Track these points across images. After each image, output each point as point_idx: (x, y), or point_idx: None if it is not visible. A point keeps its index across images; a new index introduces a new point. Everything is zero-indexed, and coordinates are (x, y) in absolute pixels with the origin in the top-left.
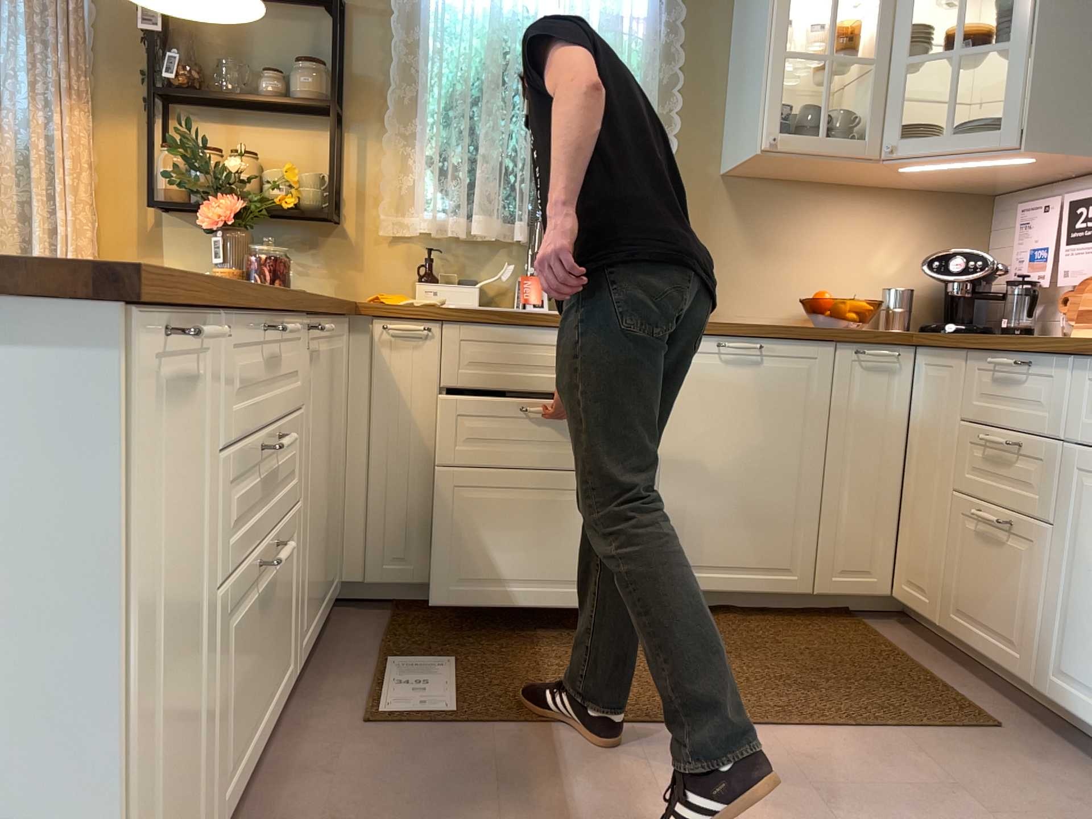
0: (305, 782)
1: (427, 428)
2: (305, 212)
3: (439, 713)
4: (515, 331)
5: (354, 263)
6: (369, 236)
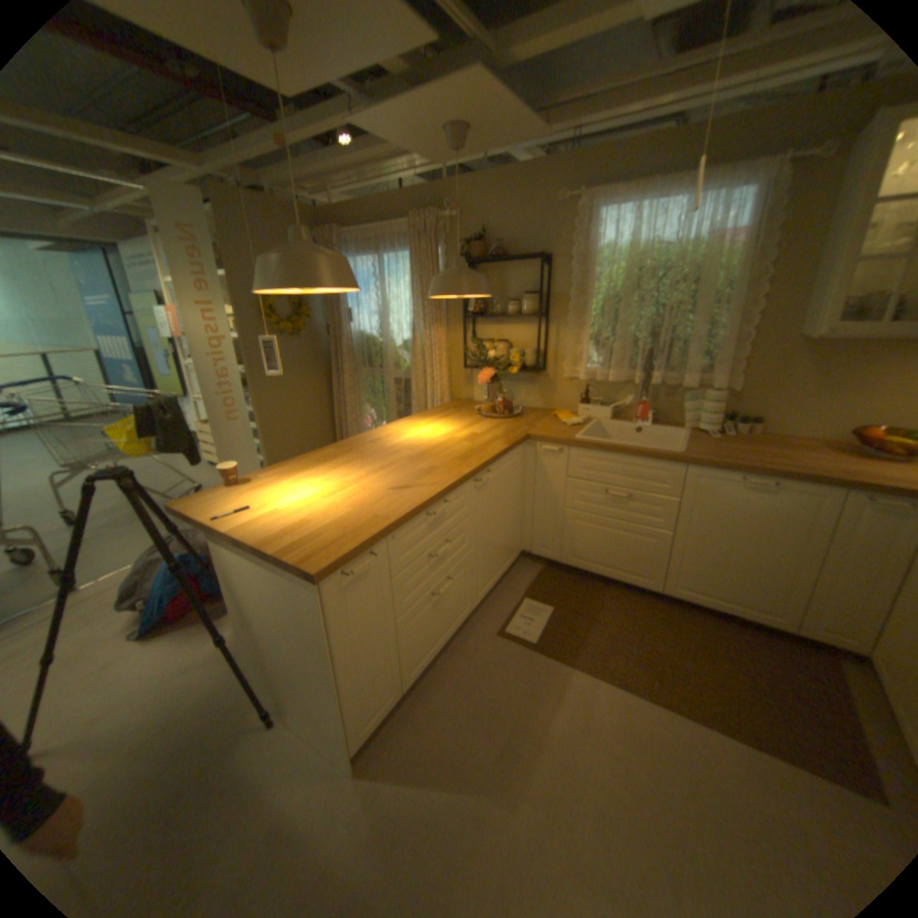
0: (464, 658)
1: (561, 494)
2: (527, 367)
3: (530, 641)
4: (608, 455)
5: (551, 390)
6: (558, 376)
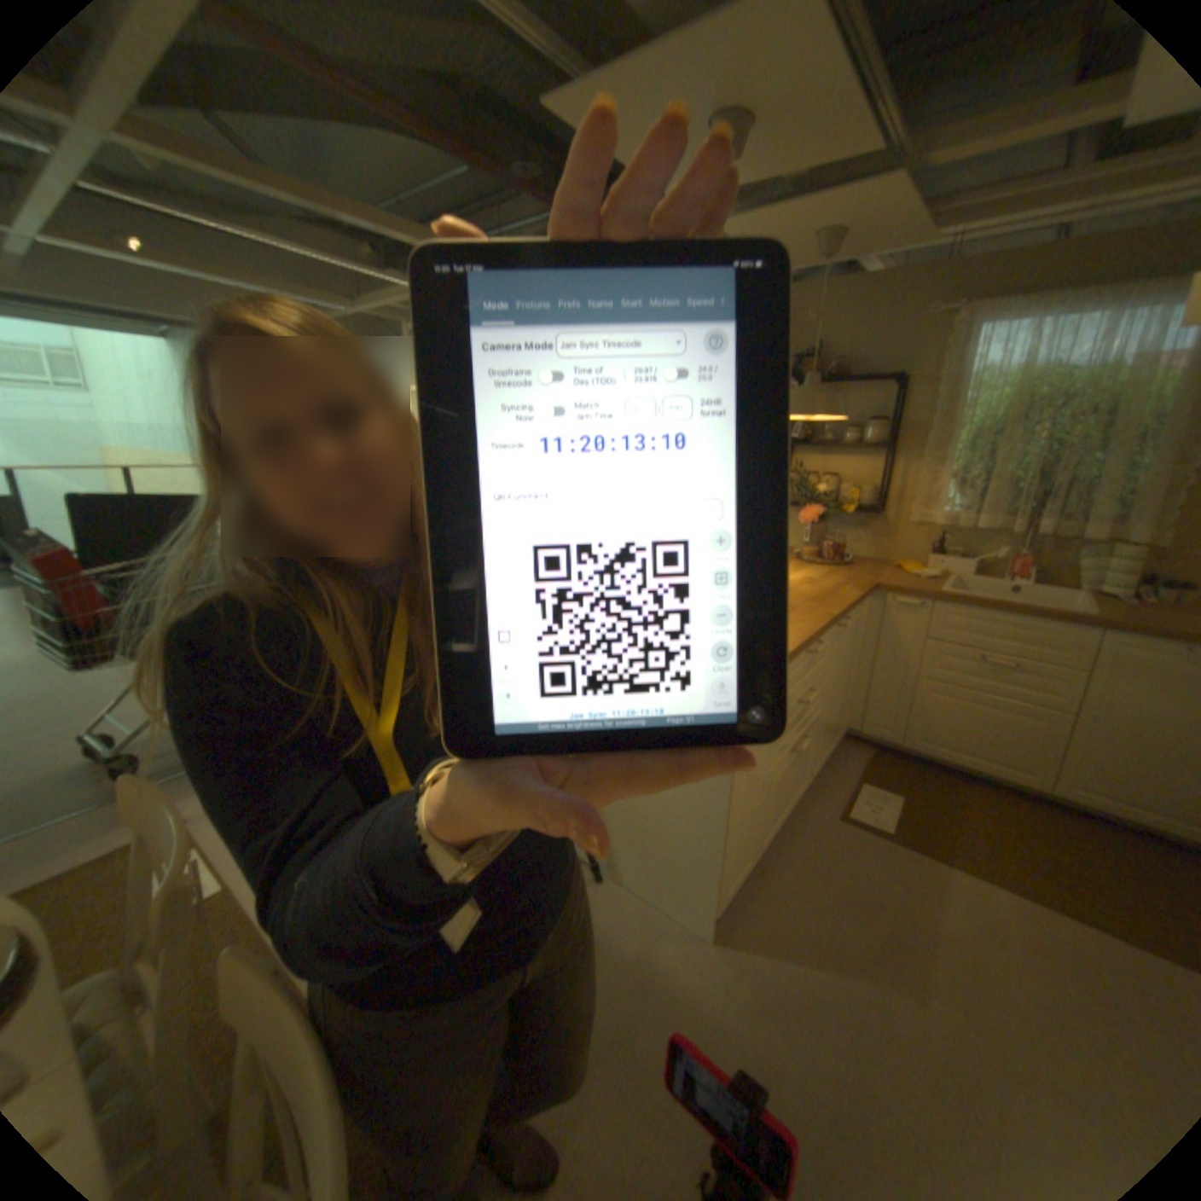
0: (806, 839)
1: (914, 659)
2: (860, 507)
3: (885, 831)
4: (989, 613)
5: (888, 536)
6: (901, 520)
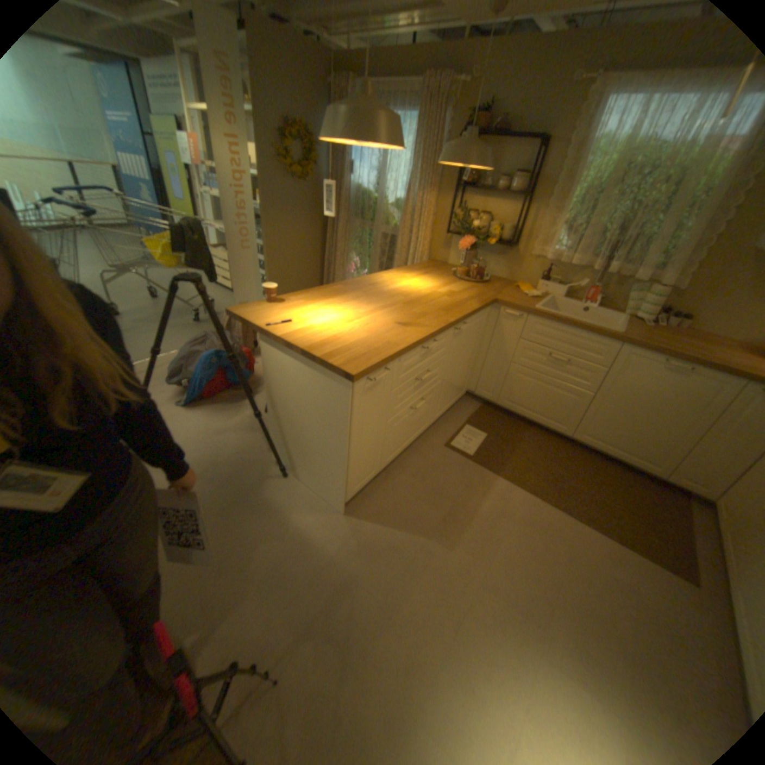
0: (419, 457)
1: (510, 352)
2: (501, 241)
3: (468, 454)
4: (559, 325)
5: (517, 264)
6: (526, 253)
